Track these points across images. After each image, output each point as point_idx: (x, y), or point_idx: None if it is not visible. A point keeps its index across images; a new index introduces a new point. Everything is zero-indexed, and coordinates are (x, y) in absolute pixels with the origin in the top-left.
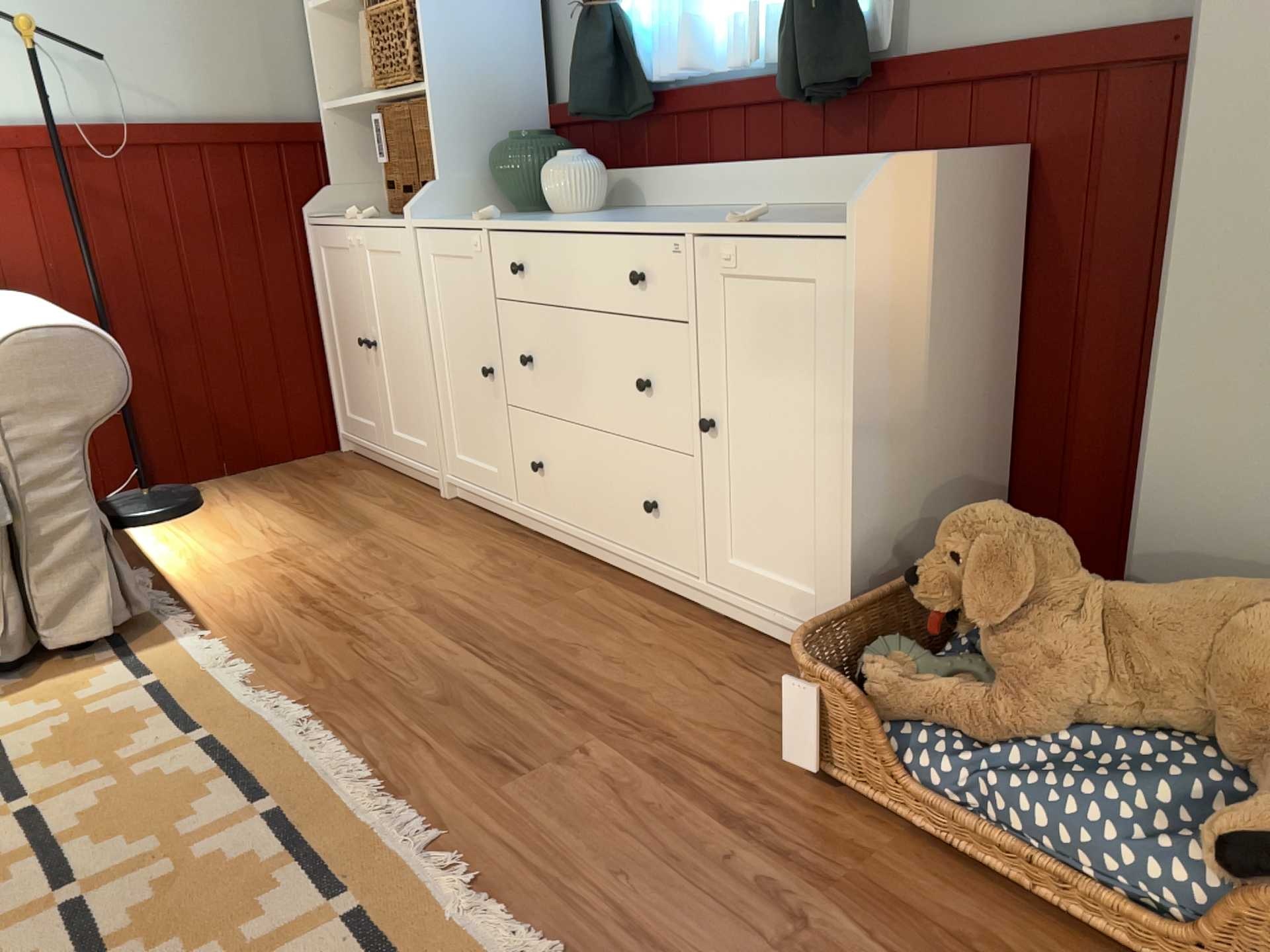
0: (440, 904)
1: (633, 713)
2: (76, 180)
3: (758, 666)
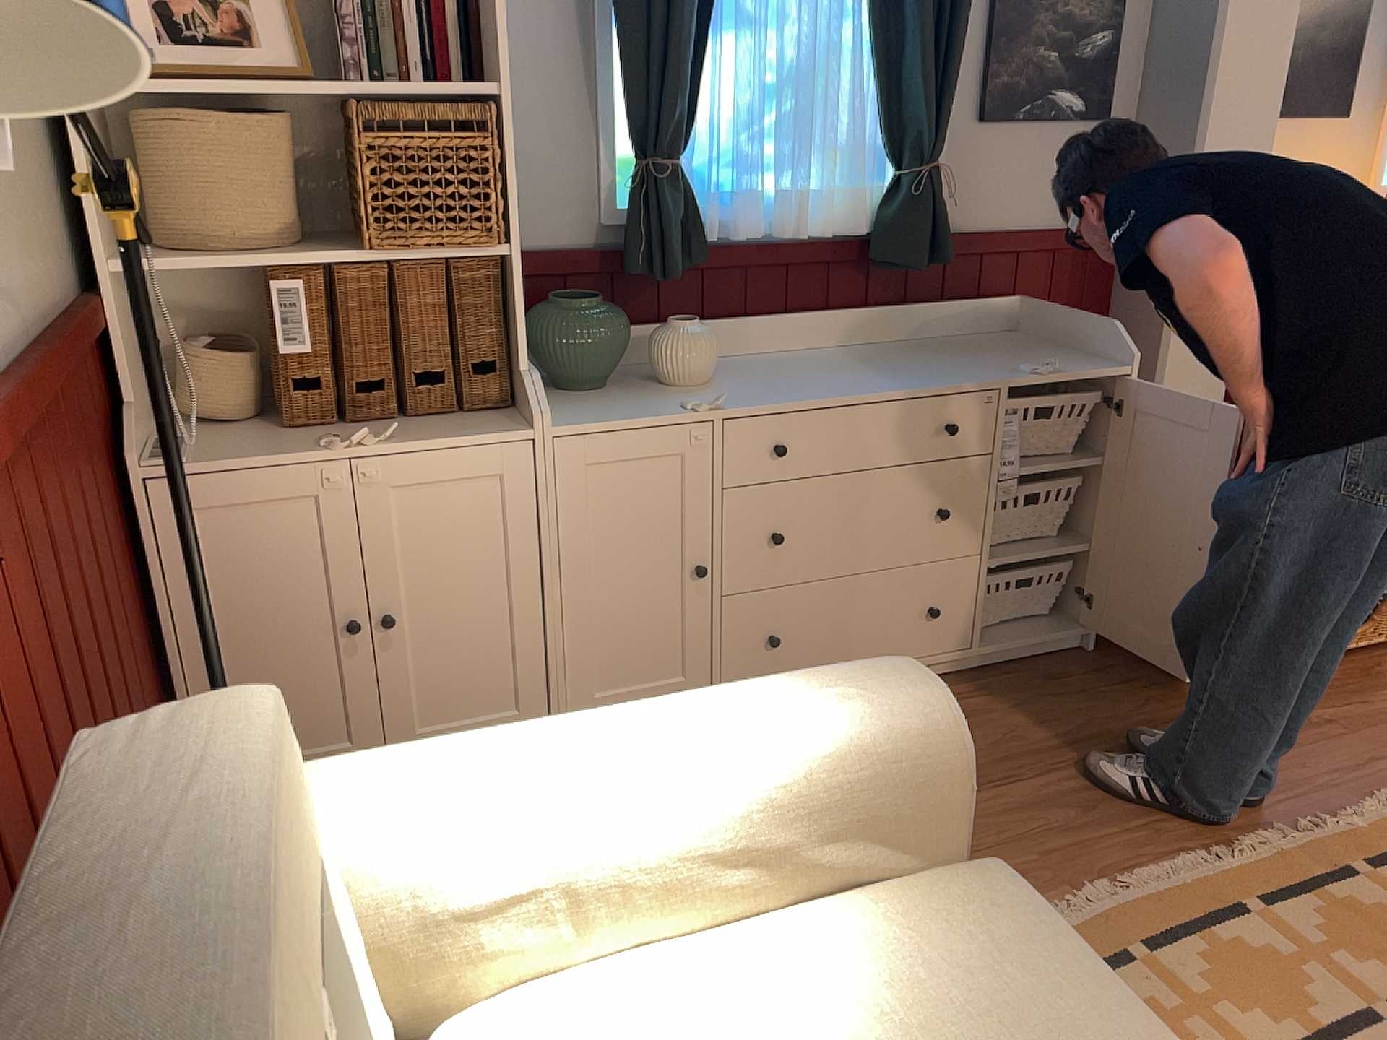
0: (1350, 829)
1: (1118, 729)
2: (7, 512)
3: (1059, 673)
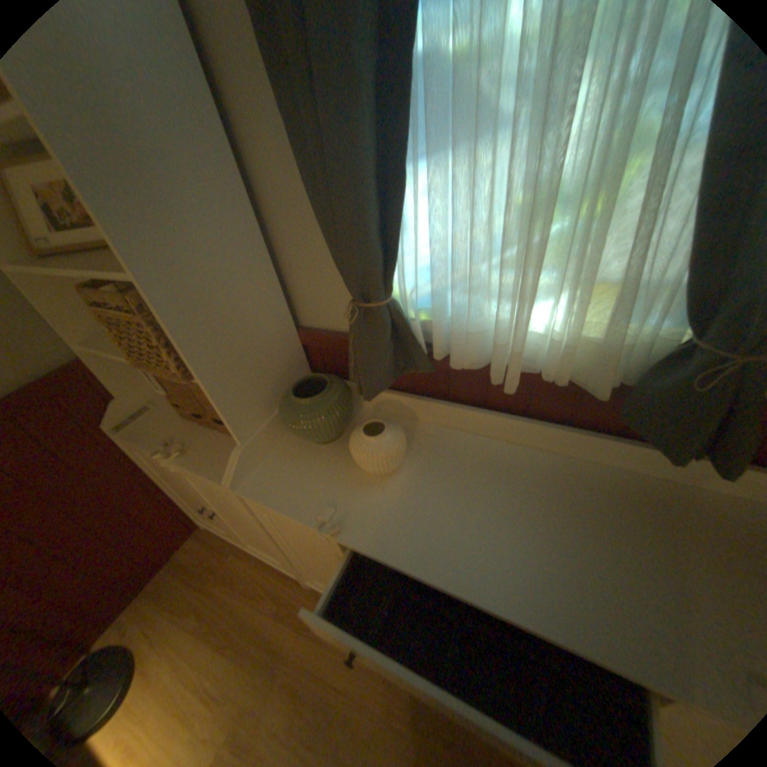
0: None
1: None
2: None
3: None
